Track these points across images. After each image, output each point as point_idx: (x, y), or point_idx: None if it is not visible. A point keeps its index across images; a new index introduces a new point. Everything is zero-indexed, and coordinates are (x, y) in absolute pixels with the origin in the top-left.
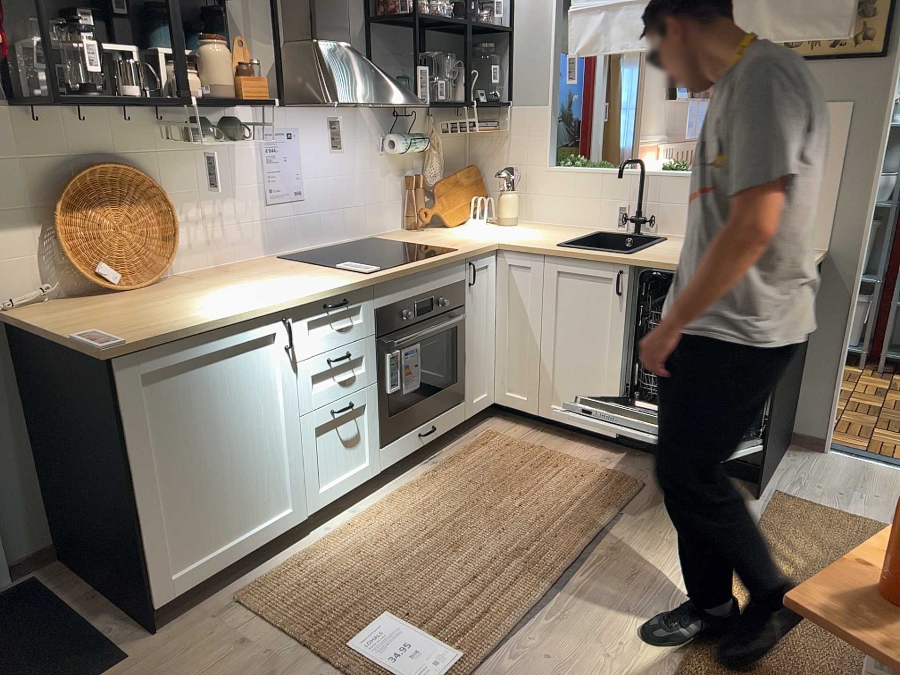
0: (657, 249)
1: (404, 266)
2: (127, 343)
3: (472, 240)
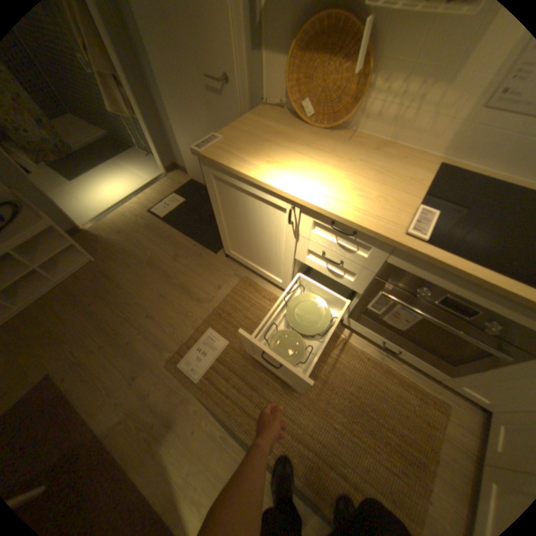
0: None
1: (462, 262)
2: (201, 153)
3: None
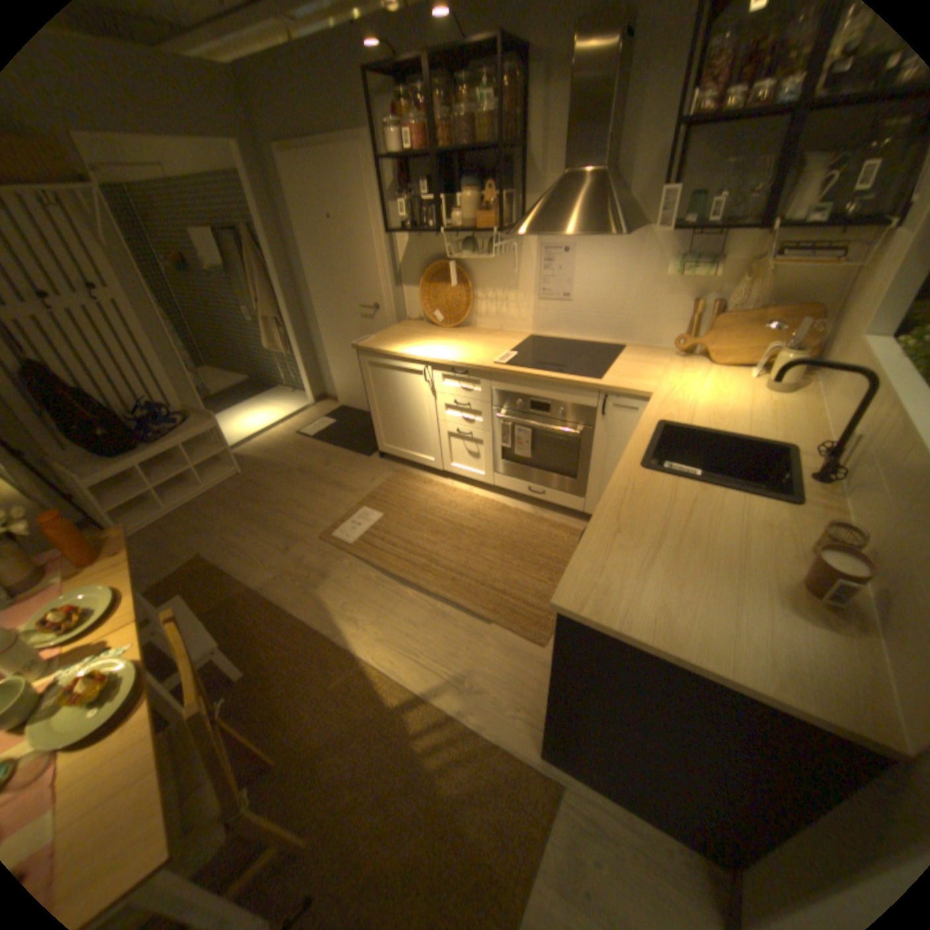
0: (700, 491)
1: (522, 370)
2: (359, 346)
3: (656, 380)
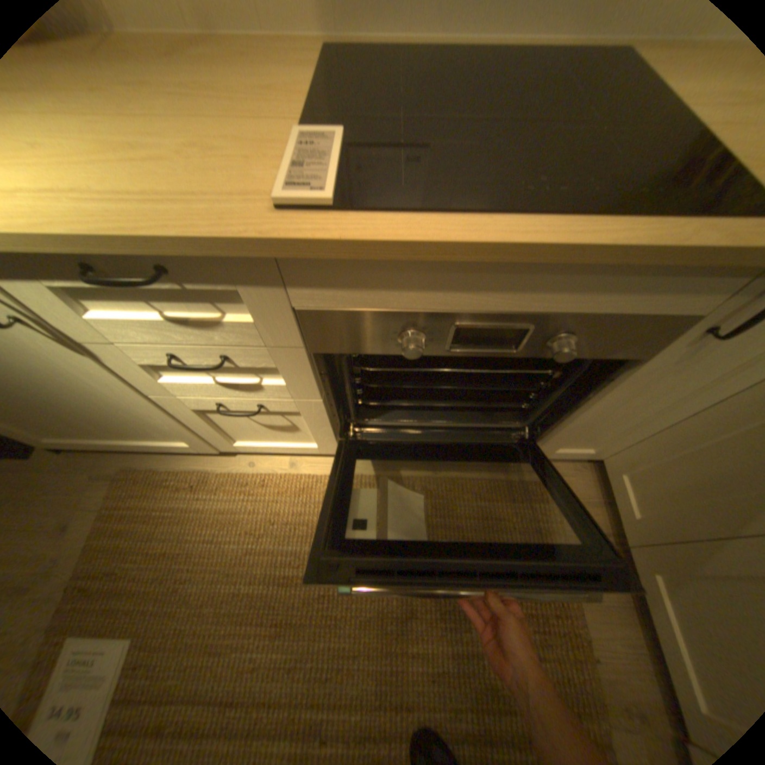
0: None
1: (436, 223)
2: None
3: None
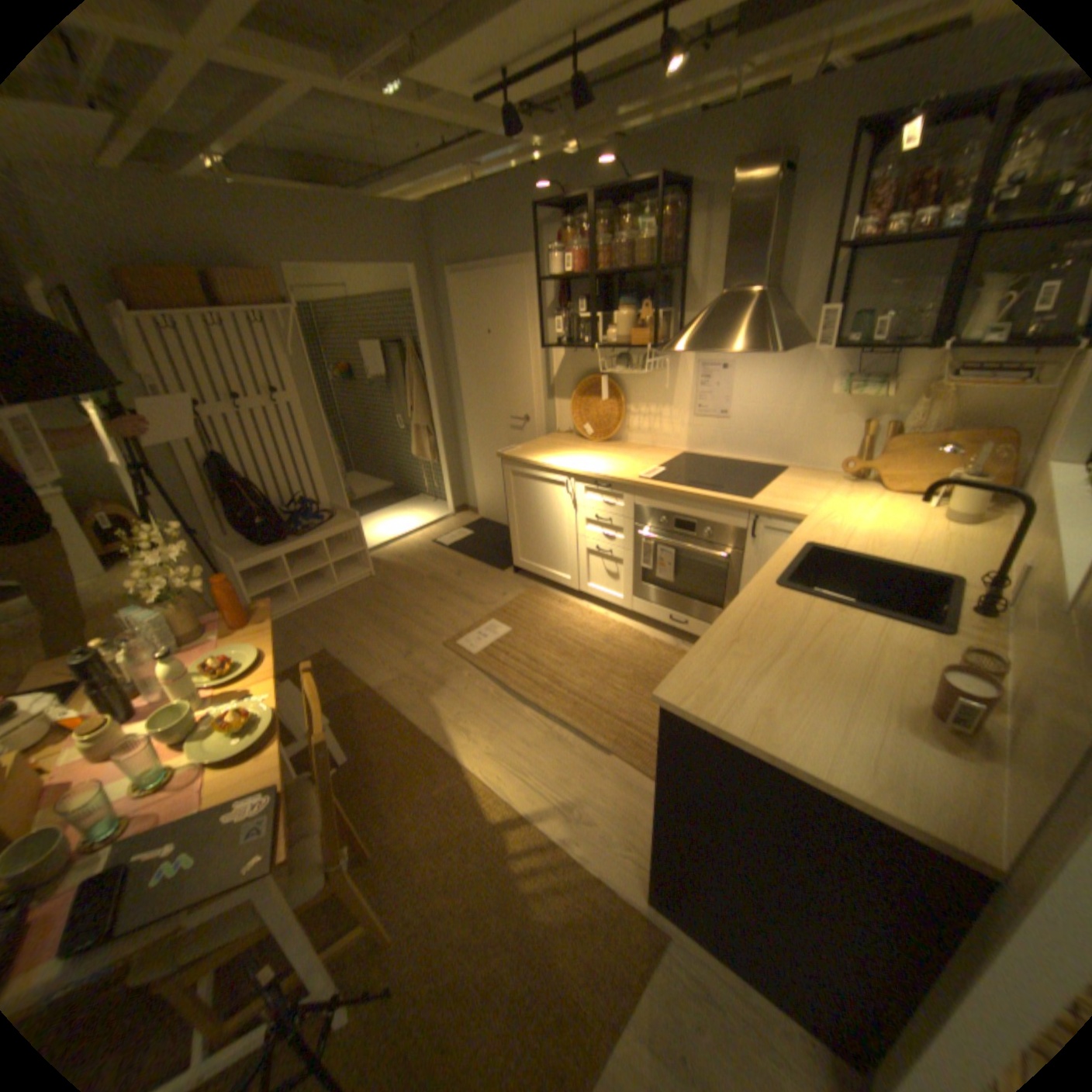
0: (836, 613)
1: (667, 486)
2: (504, 455)
3: (814, 504)
